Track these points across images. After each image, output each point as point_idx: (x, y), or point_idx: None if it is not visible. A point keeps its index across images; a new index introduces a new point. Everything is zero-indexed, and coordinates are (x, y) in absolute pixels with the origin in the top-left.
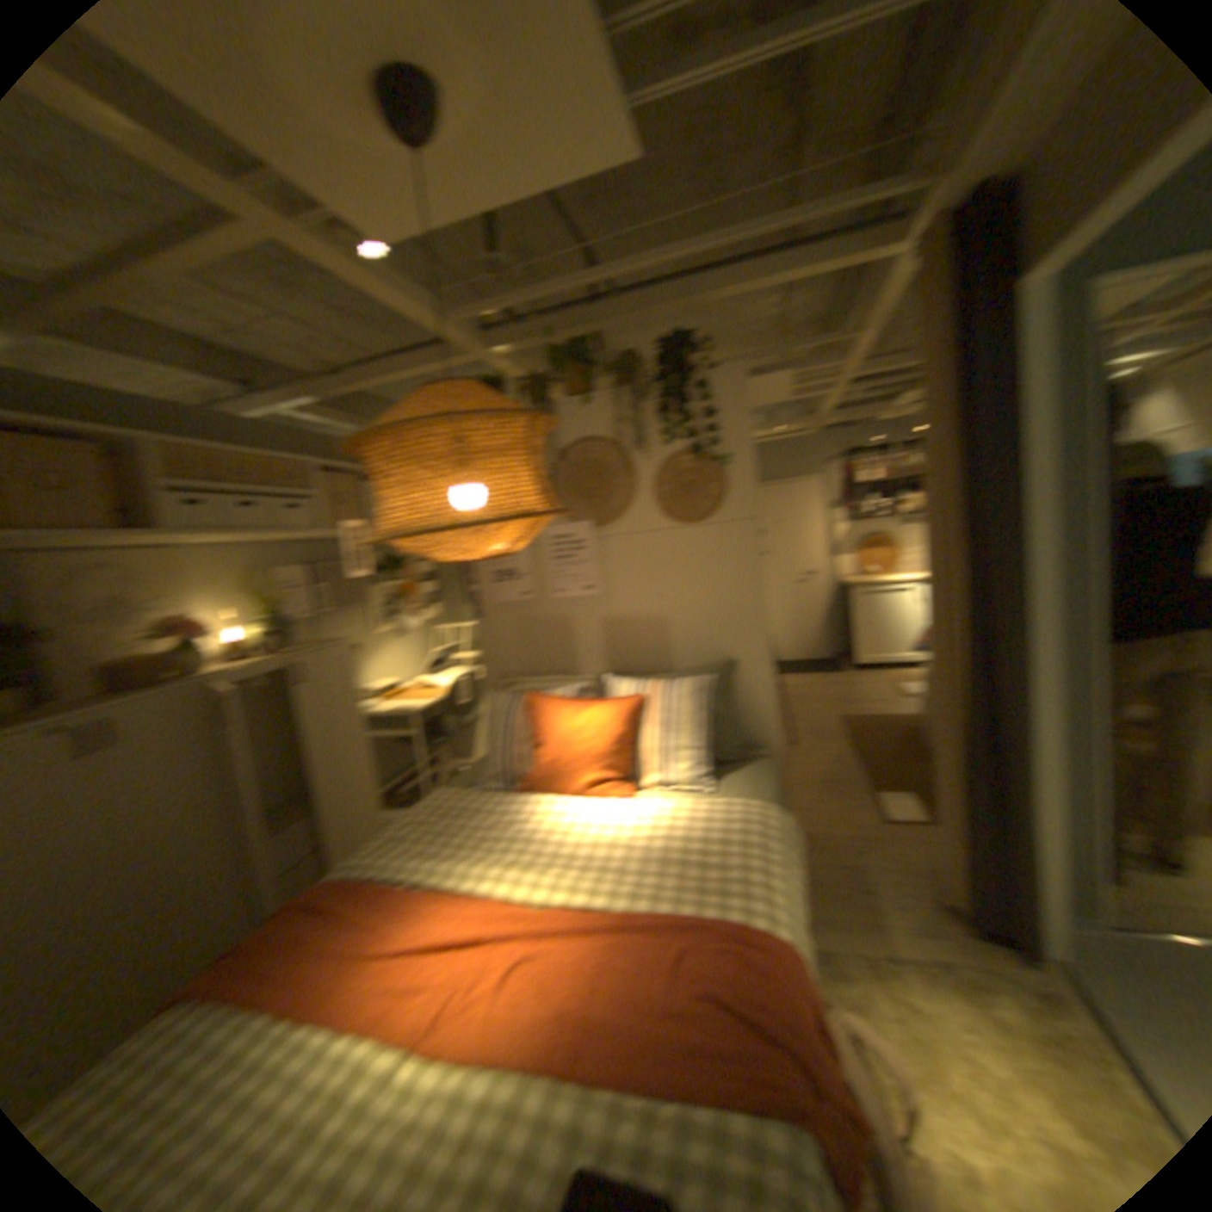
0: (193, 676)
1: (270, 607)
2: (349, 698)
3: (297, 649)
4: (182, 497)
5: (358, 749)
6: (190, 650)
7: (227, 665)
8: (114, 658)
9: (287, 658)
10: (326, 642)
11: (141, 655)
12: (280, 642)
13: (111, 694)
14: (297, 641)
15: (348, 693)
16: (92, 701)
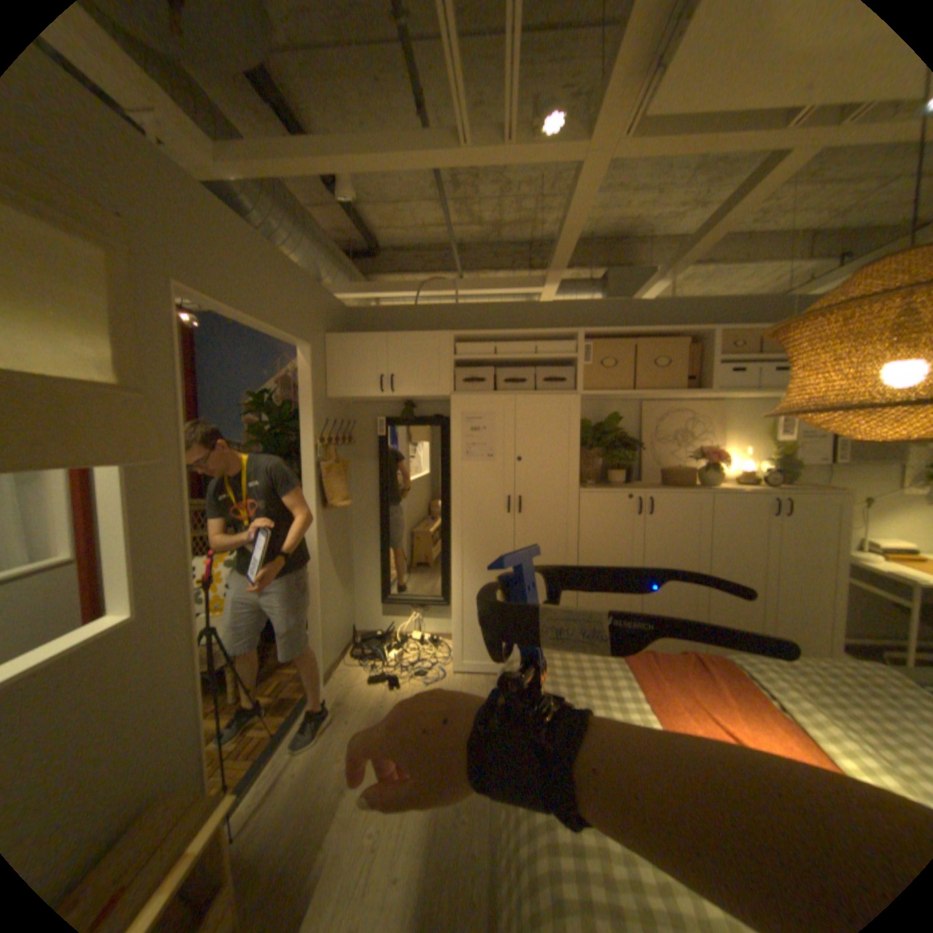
0: (715, 490)
1: (797, 452)
2: (847, 547)
3: (804, 491)
4: (743, 367)
5: (844, 595)
6: (727, 473)
7: (742, 489)
8: (680, 468)
9: (791, 496)
10: (836, 491)
11: (696, 470)
12: (800, 482)
13: (669, 488)
14: (817, 485)
15: (847, 543)
16: (659, 489)
